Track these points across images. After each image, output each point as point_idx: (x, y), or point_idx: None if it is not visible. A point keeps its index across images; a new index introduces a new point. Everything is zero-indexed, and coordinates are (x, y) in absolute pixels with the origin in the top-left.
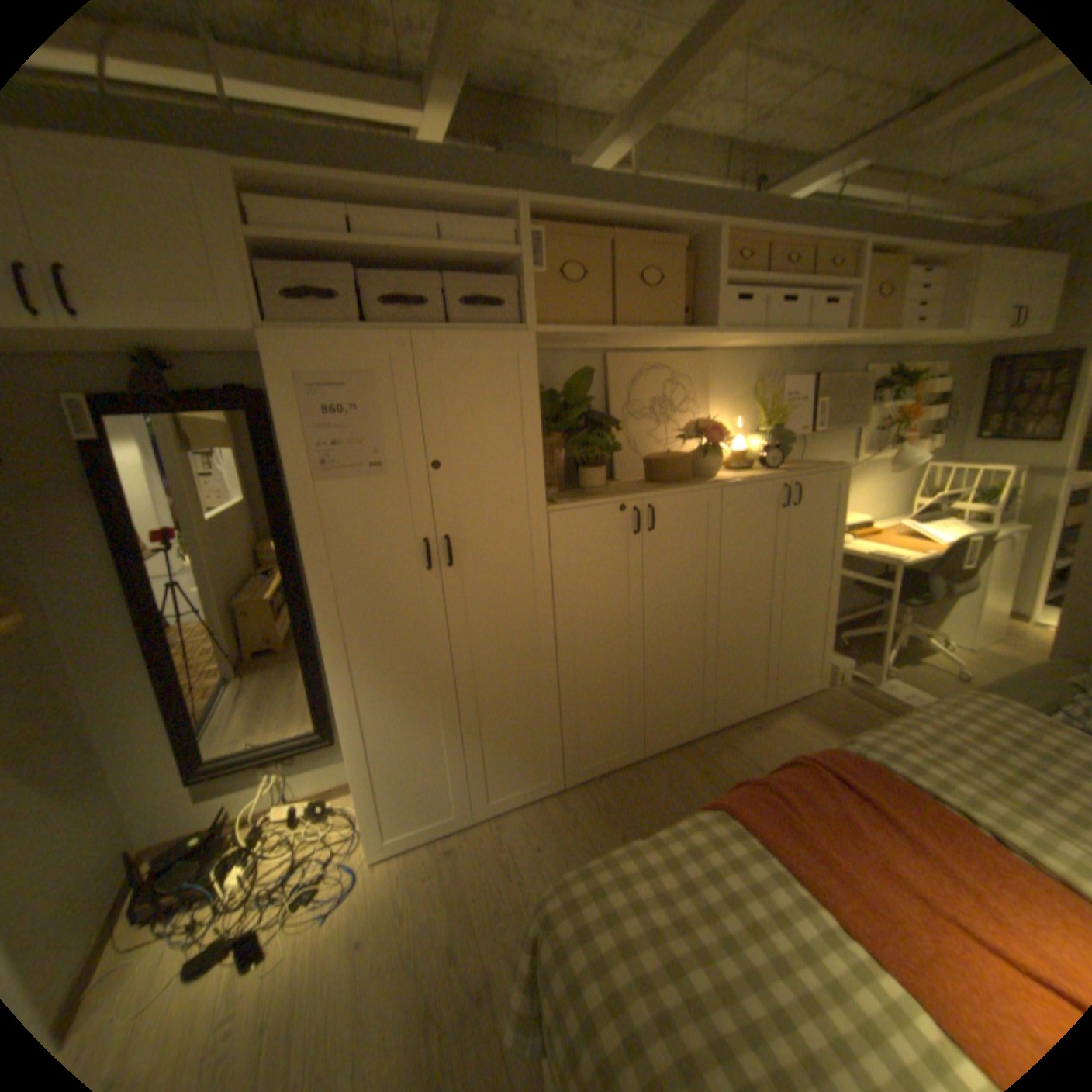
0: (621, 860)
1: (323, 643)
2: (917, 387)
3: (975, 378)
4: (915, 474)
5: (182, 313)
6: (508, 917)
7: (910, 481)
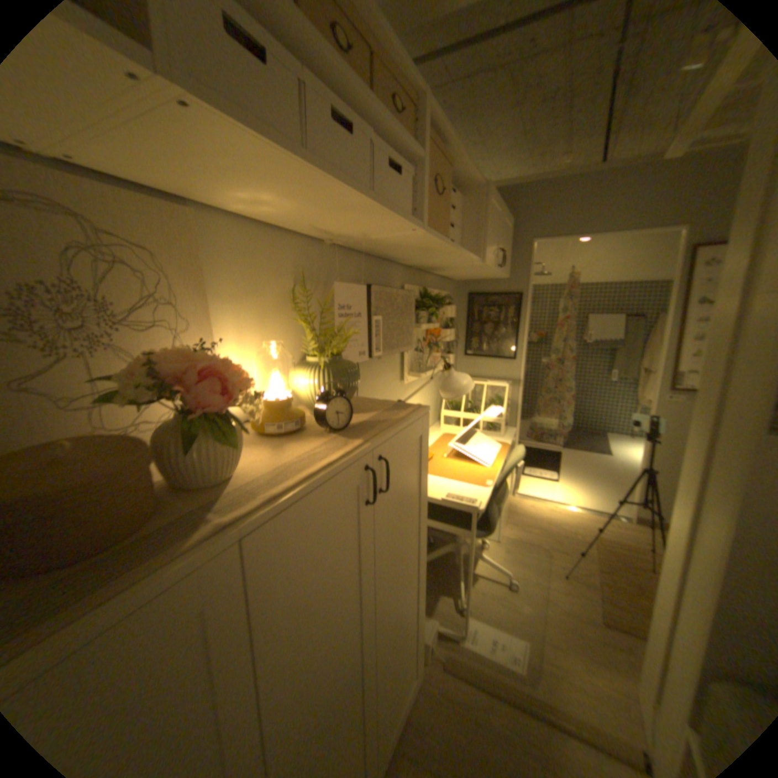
0: None
1: None
2: (435, 310)
3: (459, 306)
4: (436, 386)
5: None
6: None
7: (434, 393)
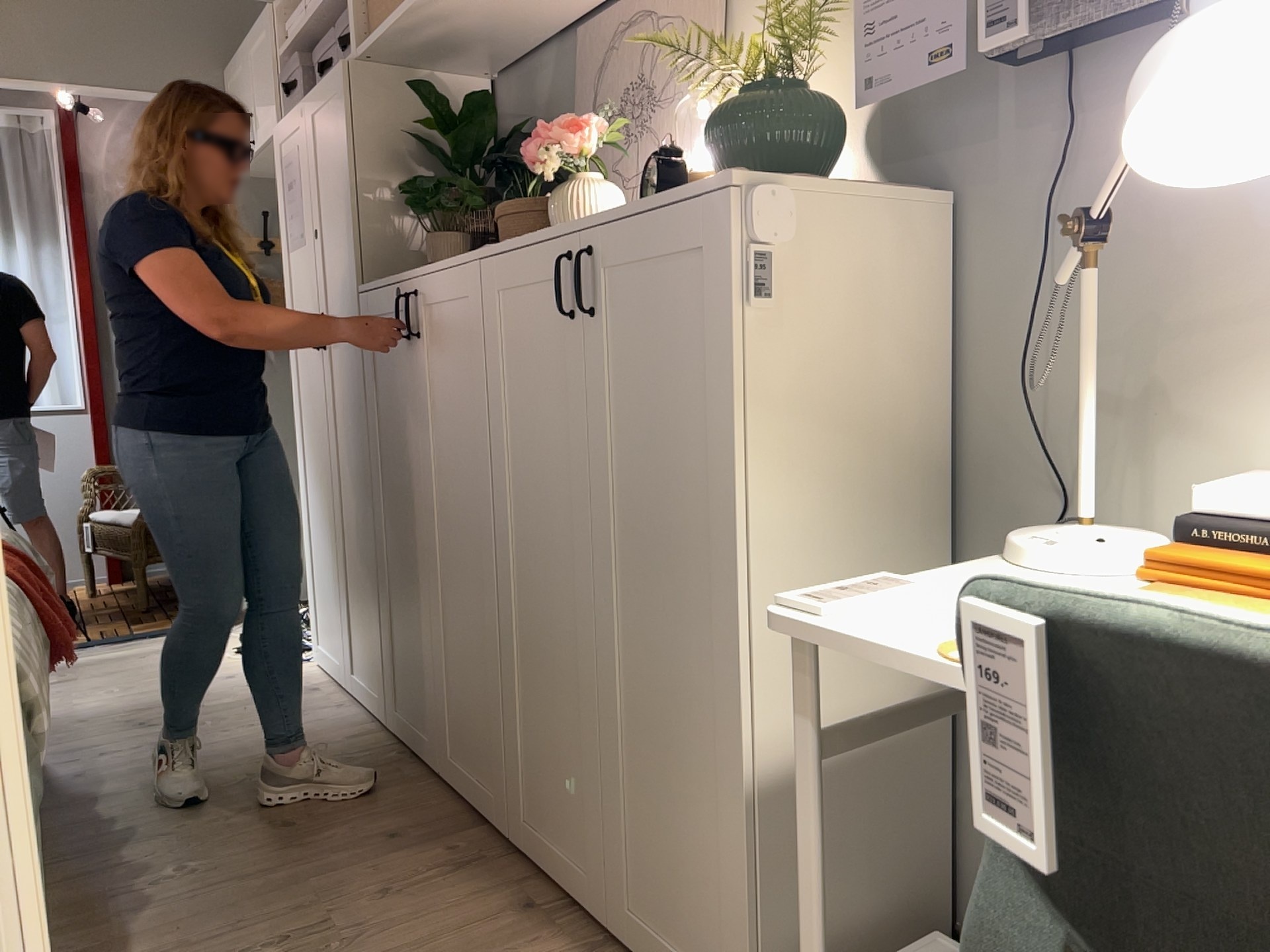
0: None
1: (292, 406)
2: None
3: None
4: None
5: (265, 128)
6: (212, 726)
7: None
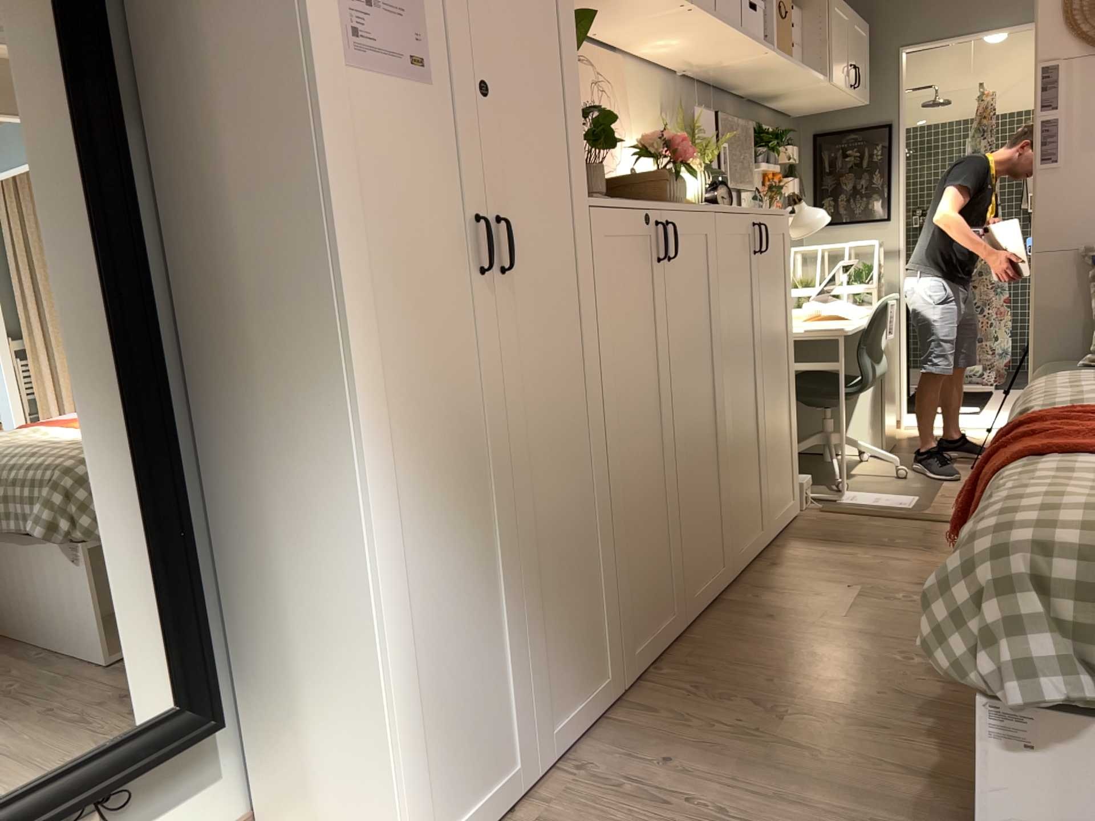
0: (1010, 515)
1: (350, 400)
2: (772, 155)
3: (800, 157)
4: None
5: None
6: None
7: None
